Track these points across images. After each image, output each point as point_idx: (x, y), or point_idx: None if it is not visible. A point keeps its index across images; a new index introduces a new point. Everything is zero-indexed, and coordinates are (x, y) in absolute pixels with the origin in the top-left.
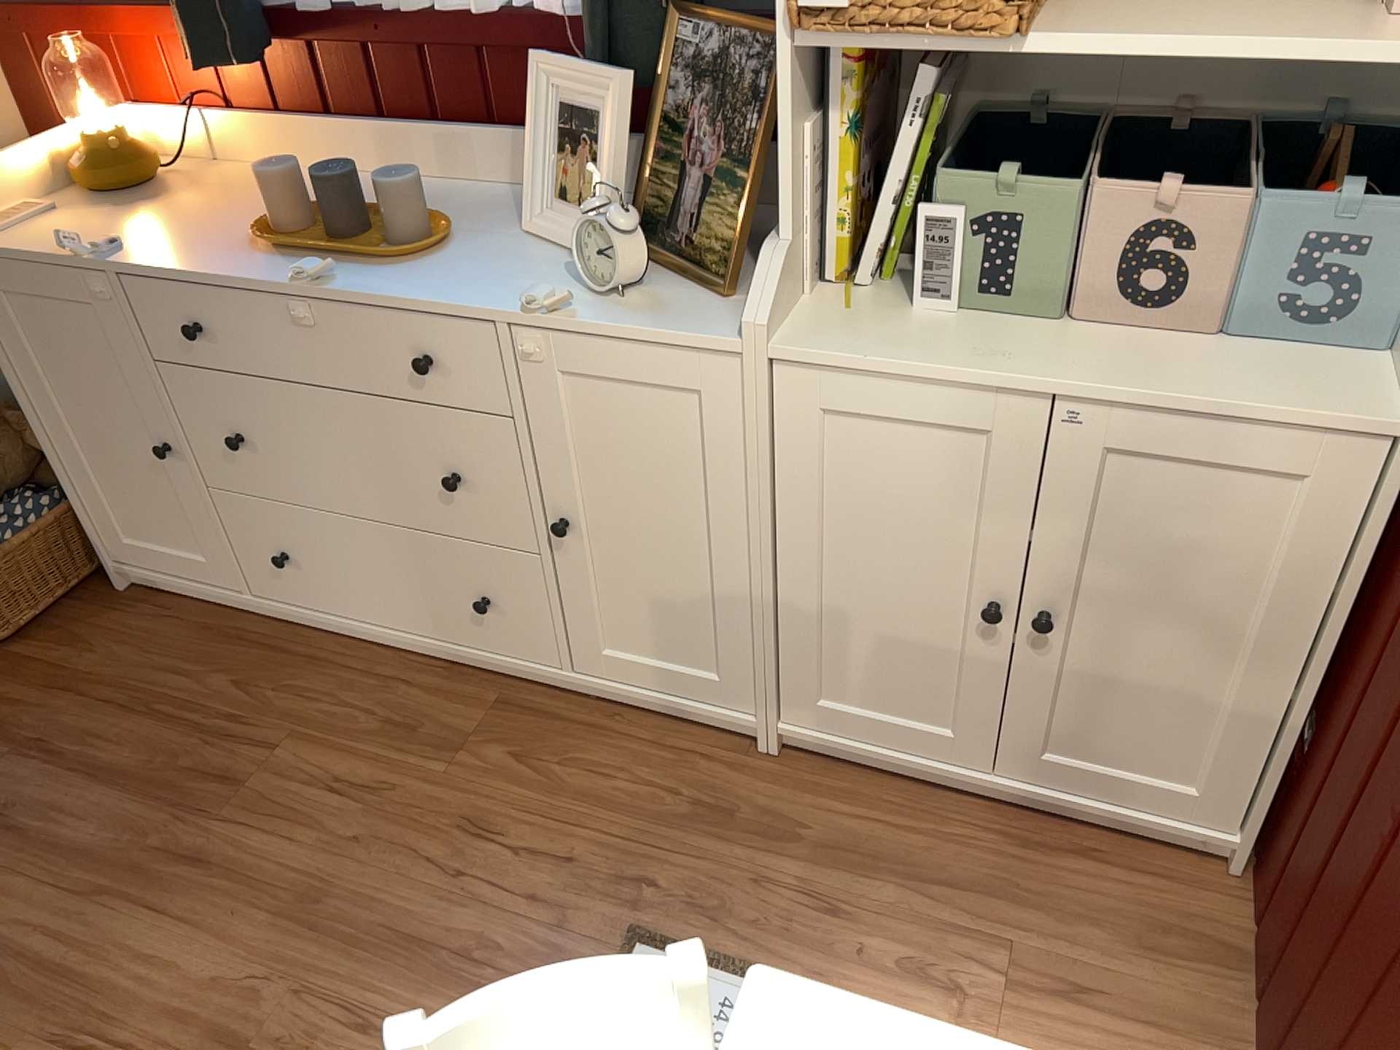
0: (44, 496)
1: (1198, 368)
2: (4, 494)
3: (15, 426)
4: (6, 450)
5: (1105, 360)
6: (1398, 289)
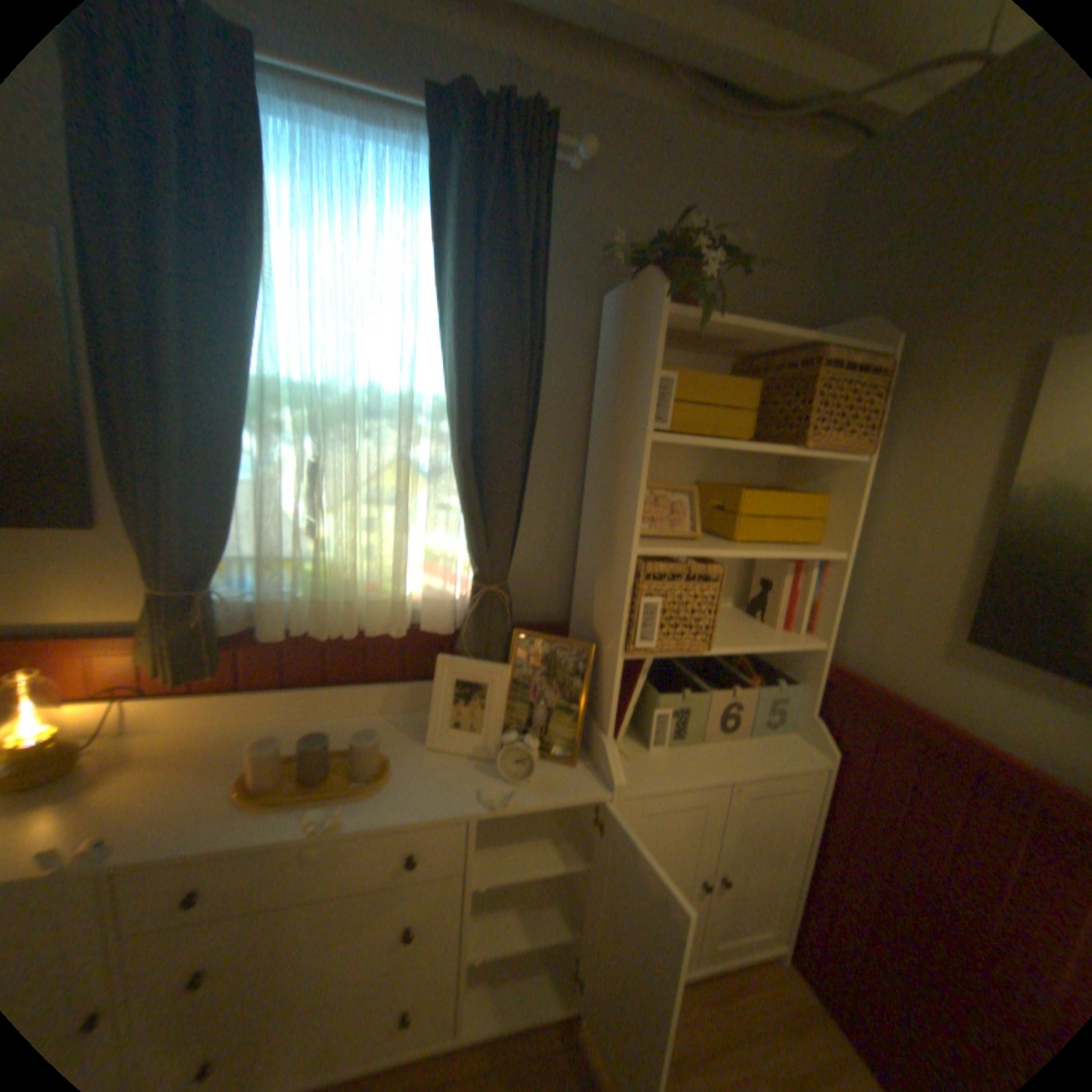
0: None
1: (763, 754)
2: None
3: None
4: None
5: (735, 759)
6: (804, 712)
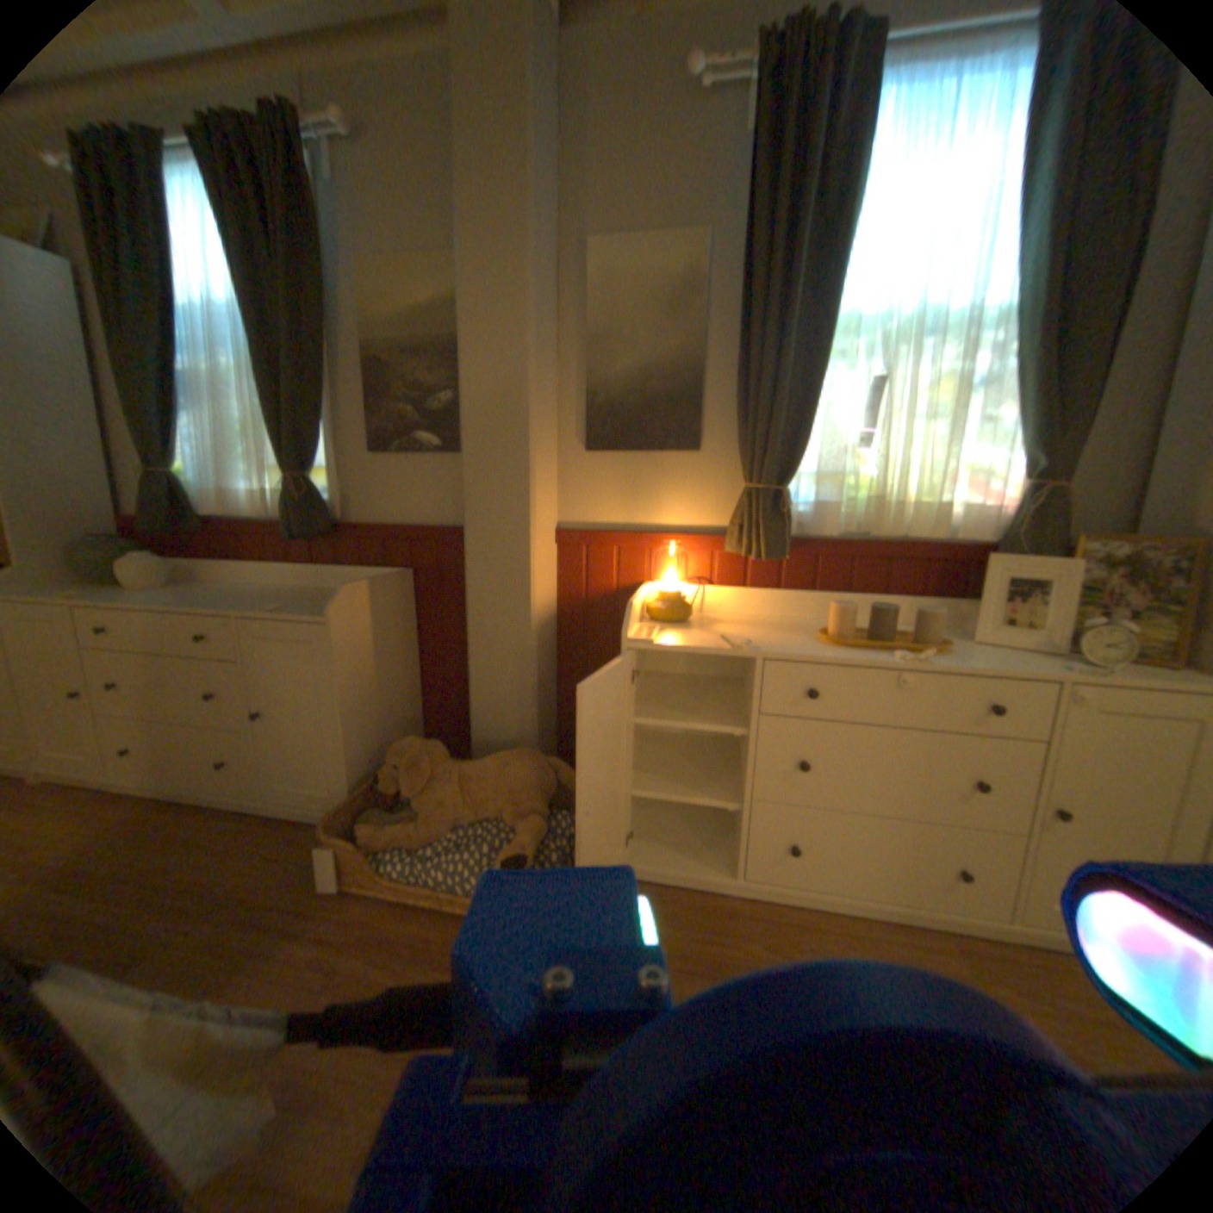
0: (561, 814)
1: None
2: (545, 812)
3: (544, 764)
4: (543, 780)
5: None
6: None
